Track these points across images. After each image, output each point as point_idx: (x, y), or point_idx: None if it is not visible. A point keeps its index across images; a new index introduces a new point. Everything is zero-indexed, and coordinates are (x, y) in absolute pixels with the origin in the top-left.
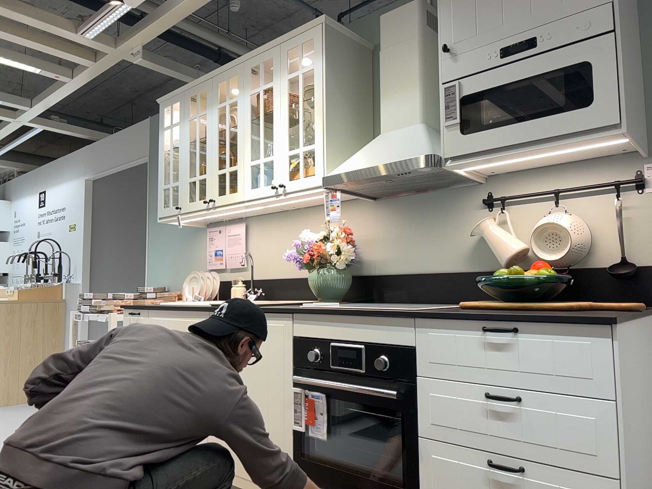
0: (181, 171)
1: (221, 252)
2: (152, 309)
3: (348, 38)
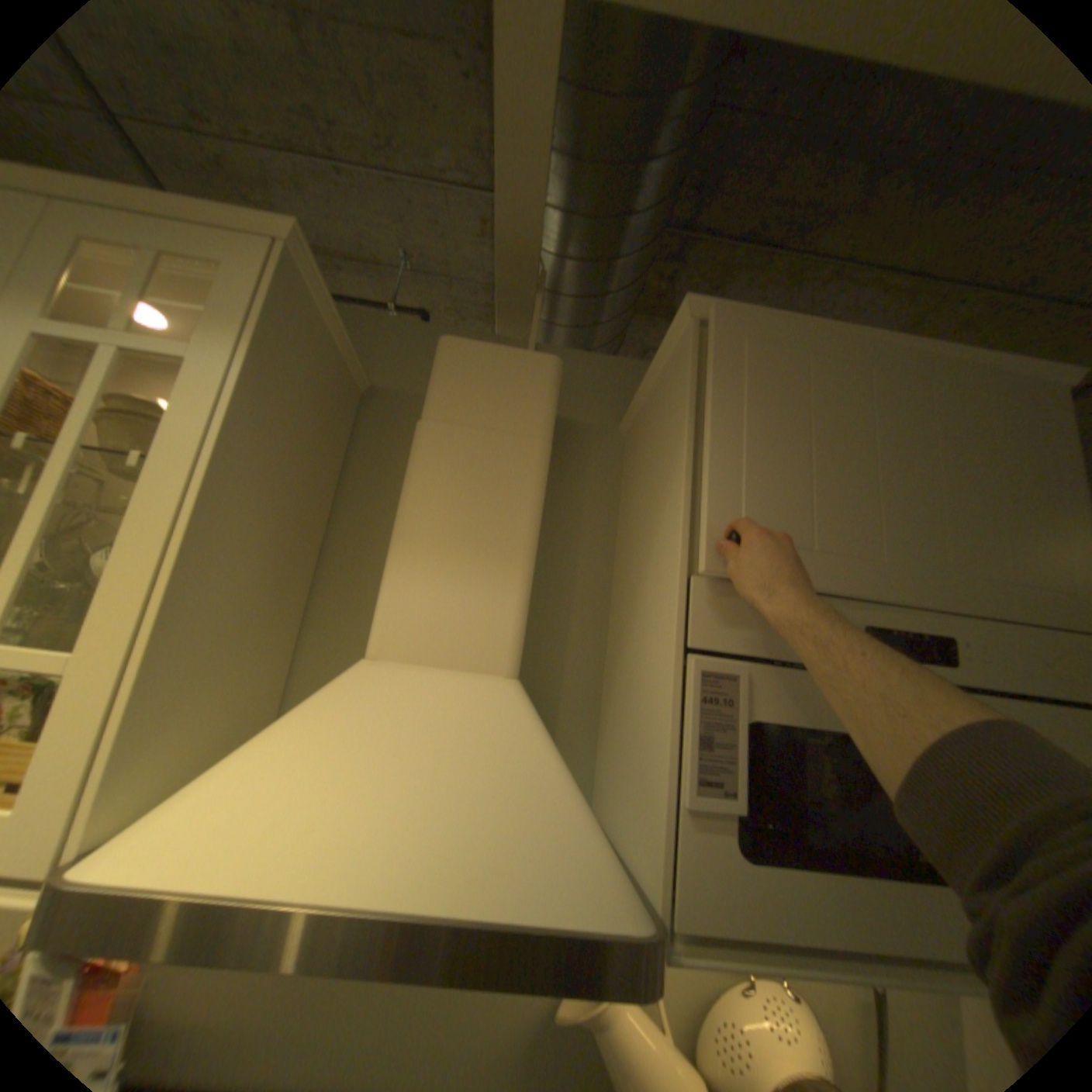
0: None
1: None
2: None
3: (331, 333)
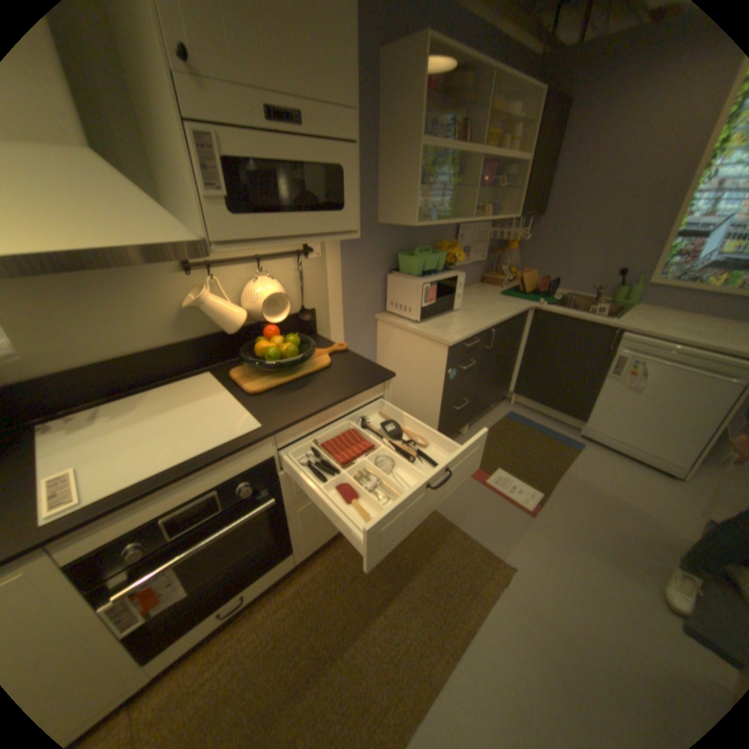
0: None
1: None
2: None
3: None
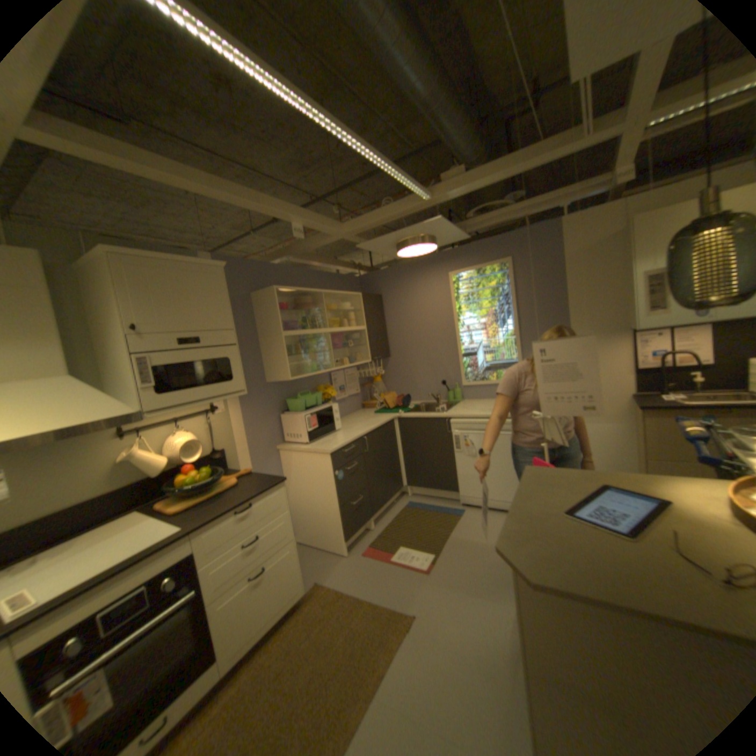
0: None
1: None
2: None
3: None
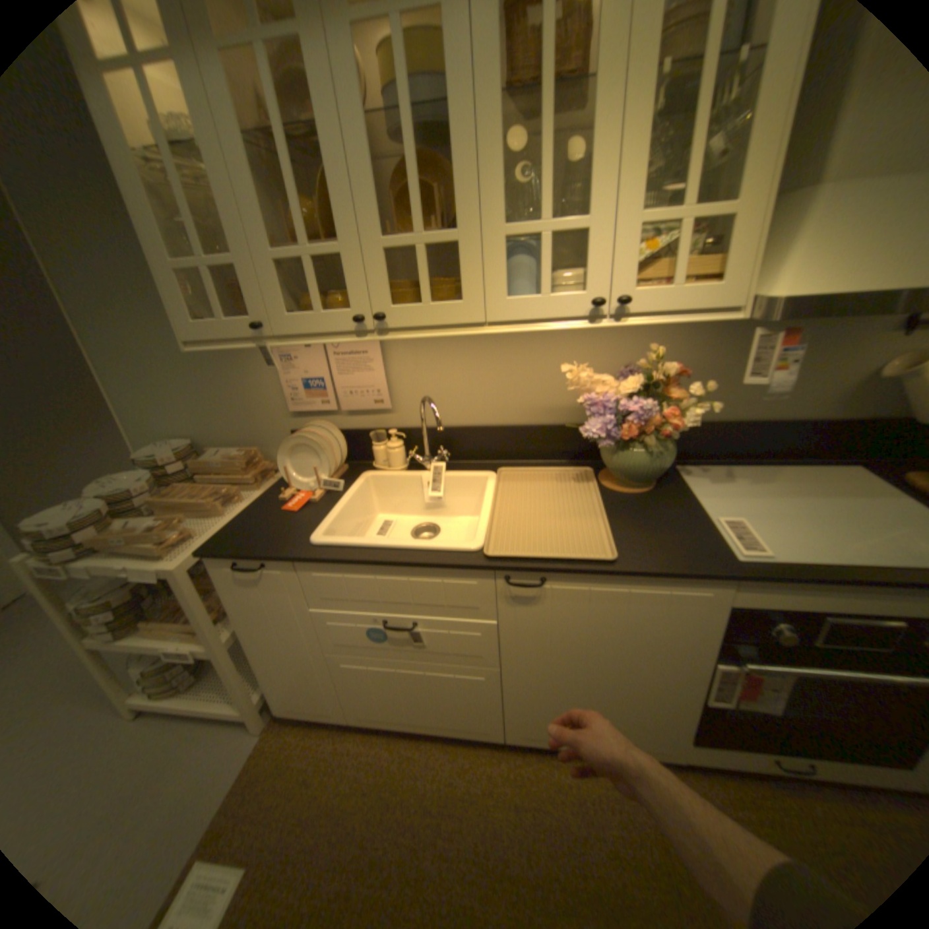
0: (235, 224)
1: (324, 383)
2: (311, 563)
3: None
